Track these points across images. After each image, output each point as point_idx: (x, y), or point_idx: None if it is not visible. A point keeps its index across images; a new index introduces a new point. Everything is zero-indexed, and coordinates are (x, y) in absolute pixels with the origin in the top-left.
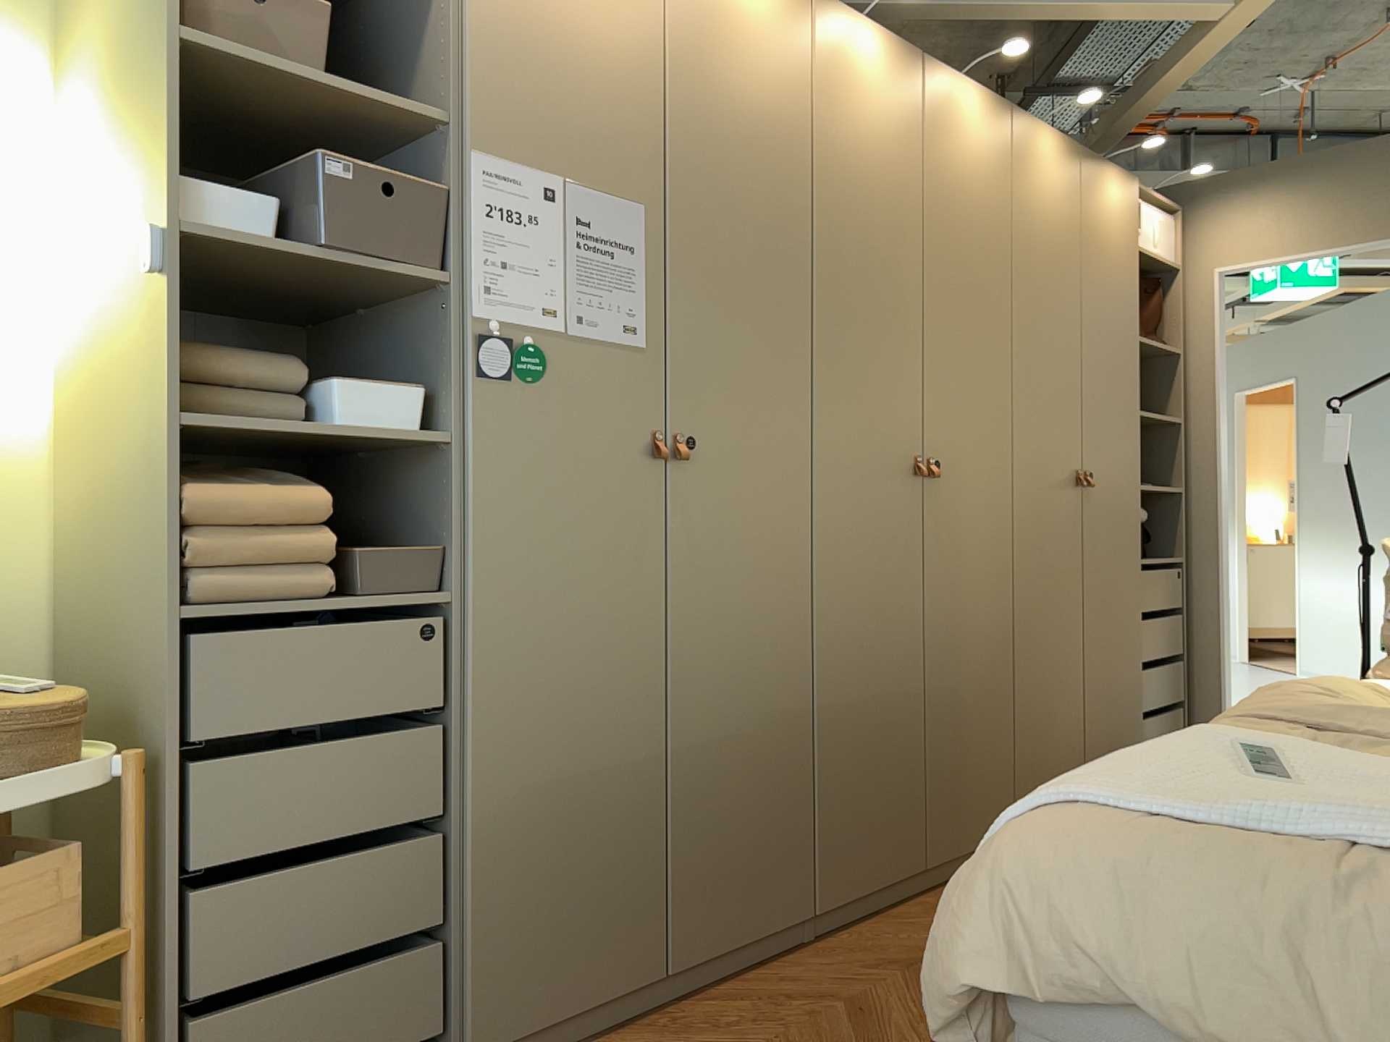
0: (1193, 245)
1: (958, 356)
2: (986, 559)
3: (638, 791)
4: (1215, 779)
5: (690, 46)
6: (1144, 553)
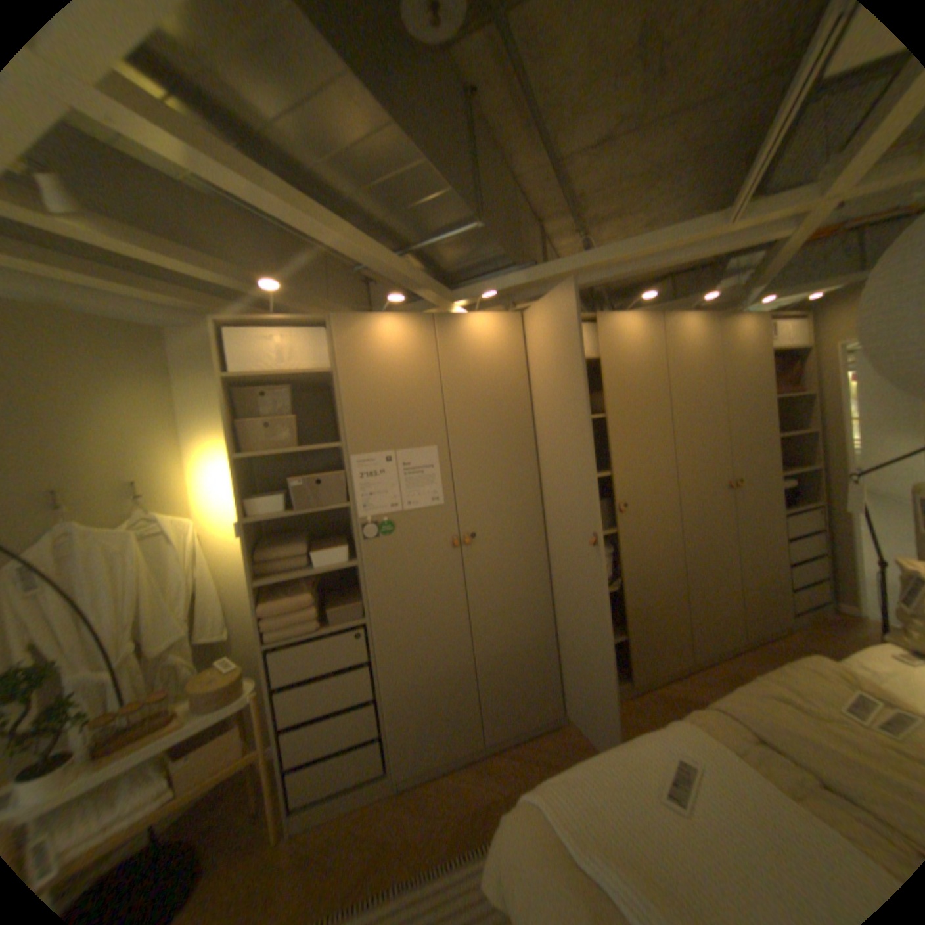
0: (822, 330)
1: (633, 451)
2: (661, 542)
3: (462, 678)
4: (634, 796)
5: (453, 370)
6: (793, 505)
